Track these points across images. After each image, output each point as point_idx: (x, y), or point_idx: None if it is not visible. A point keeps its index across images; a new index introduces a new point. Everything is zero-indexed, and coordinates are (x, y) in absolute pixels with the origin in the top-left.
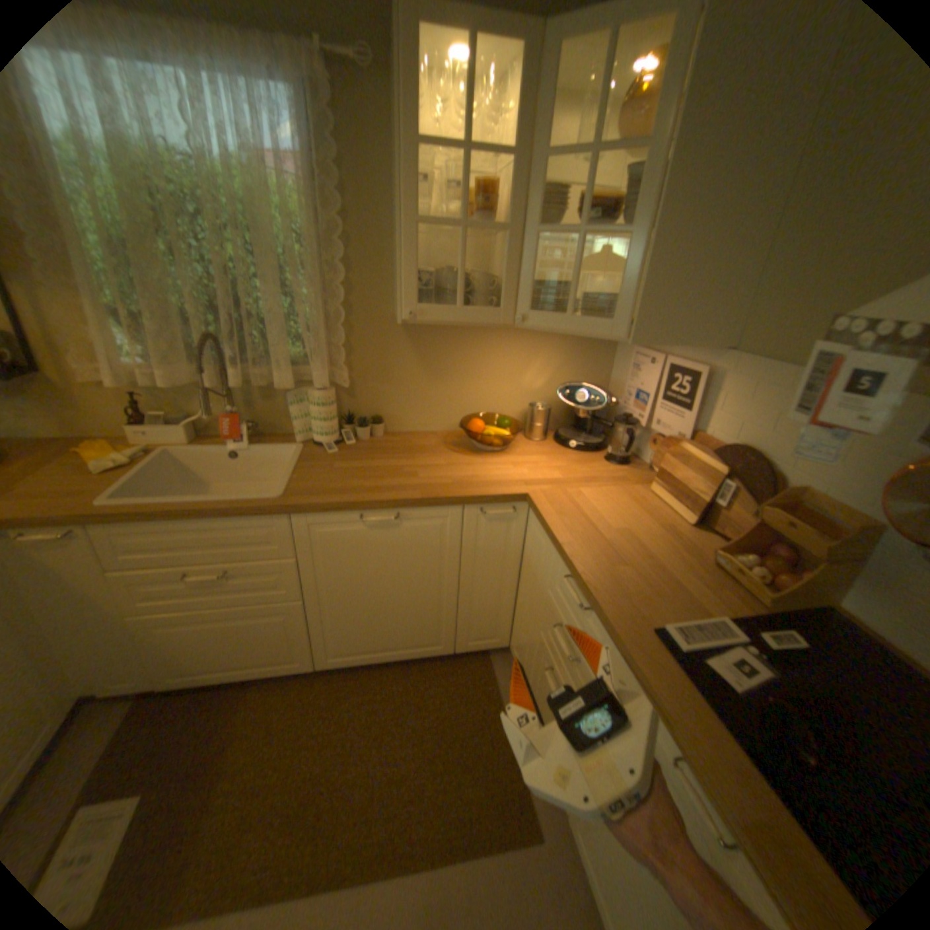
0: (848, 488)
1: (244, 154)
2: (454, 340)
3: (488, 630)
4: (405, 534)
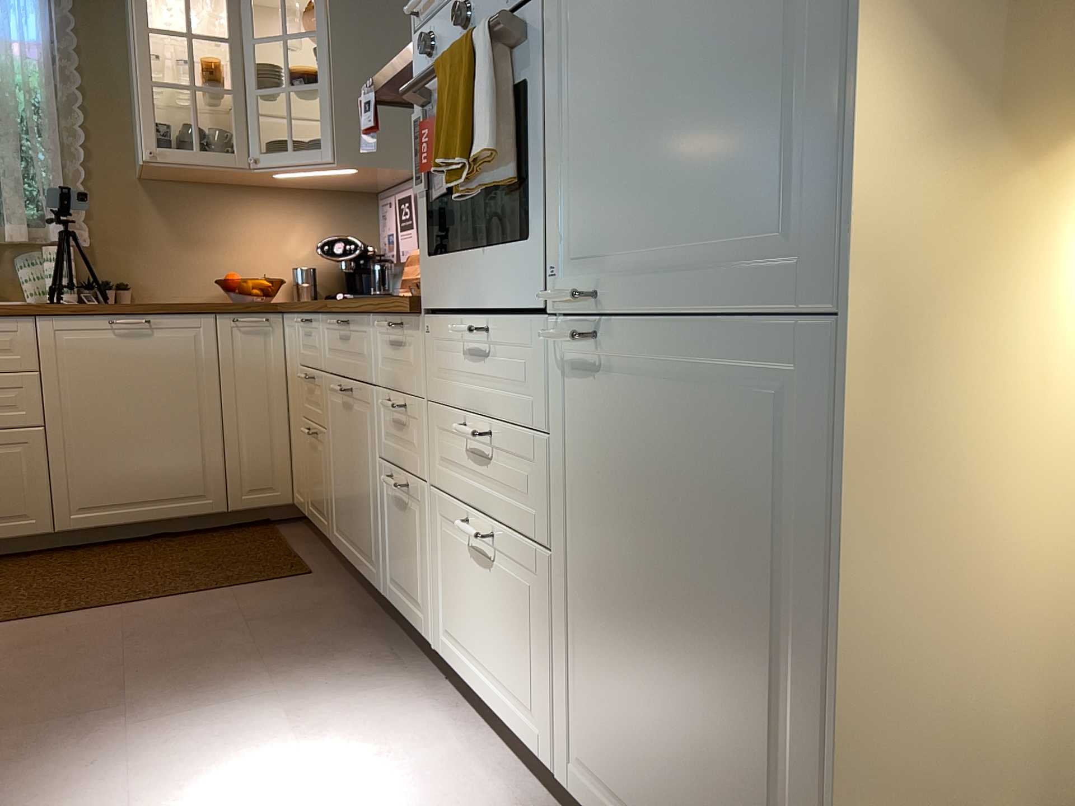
0: None
1: None
2: (203, 205)
3: (263, 476)
4: (157, 345)
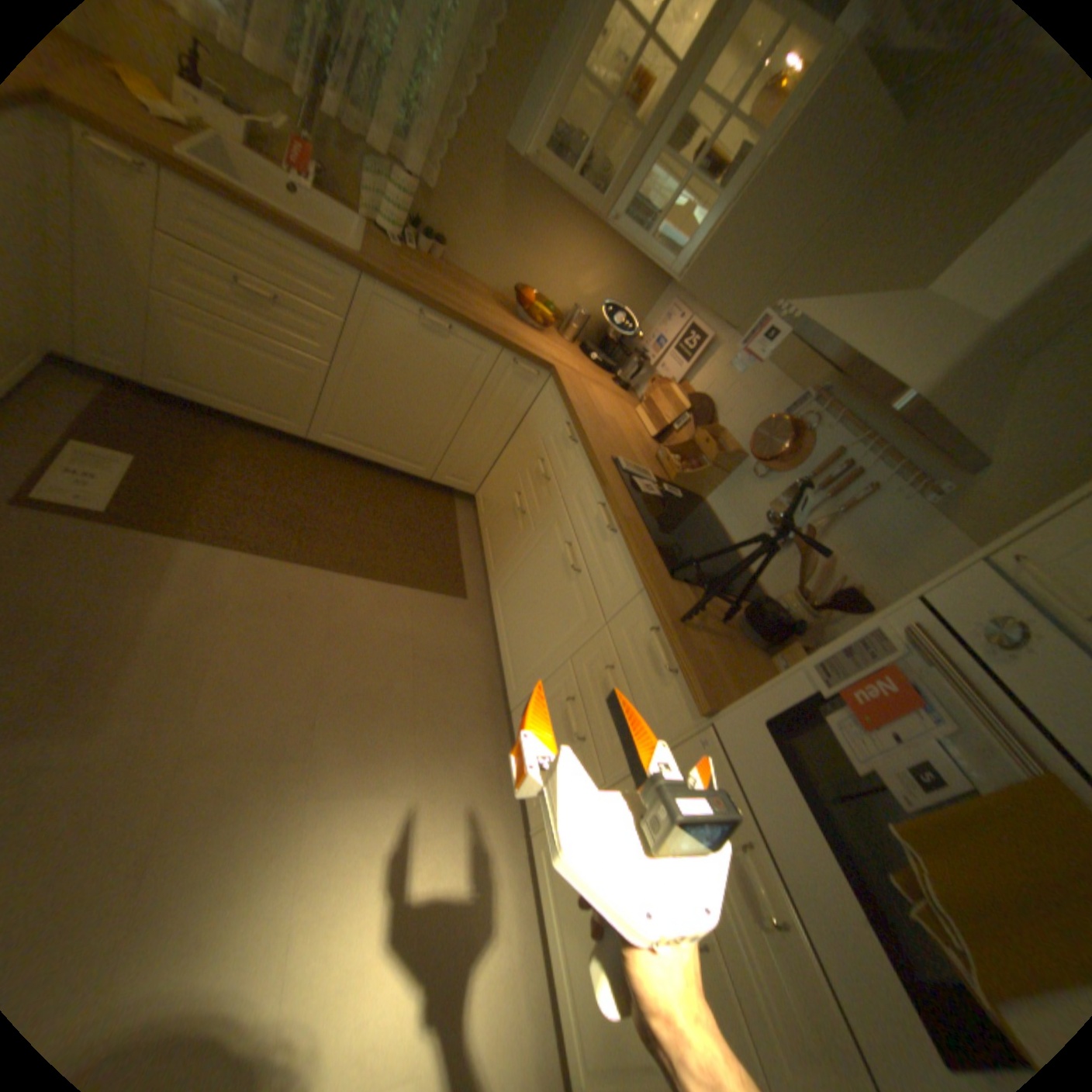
0: (743, 434)
1: None
2: (543, 206)
3: (466, 473)
4: (447, 351)
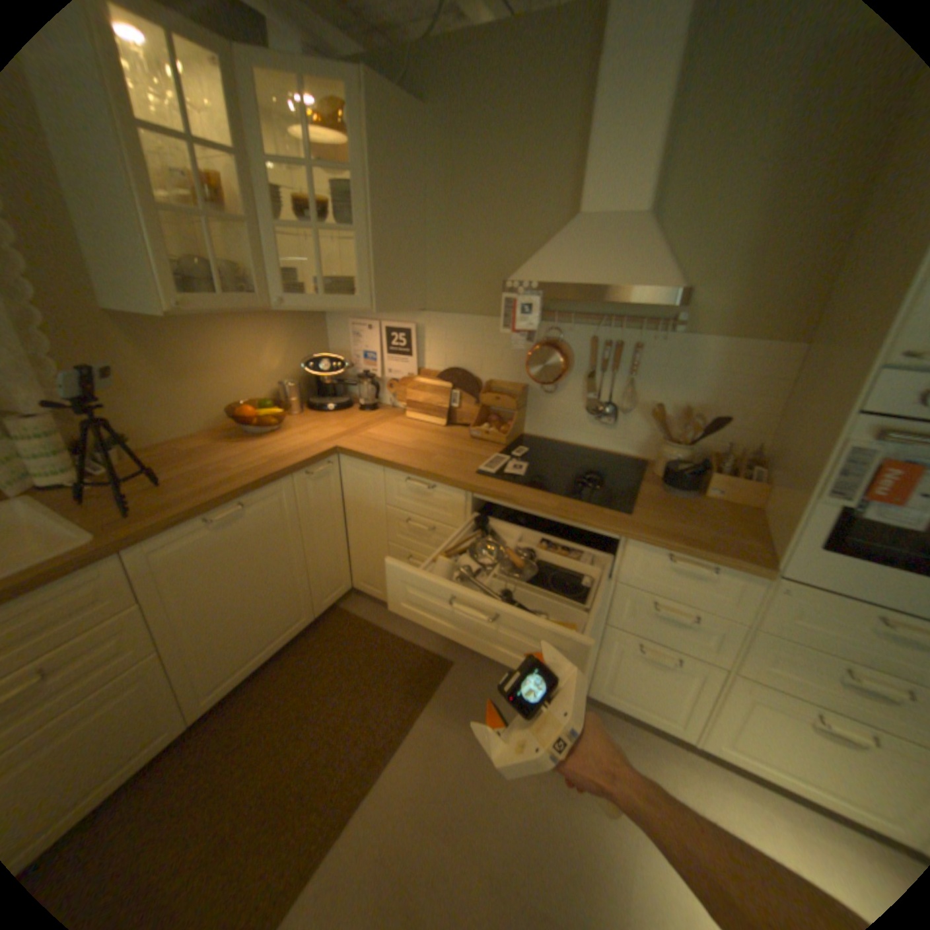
0: (508, 373)
1: None
2: (183, 334)
3: (336, 582)
4: (251, 523)
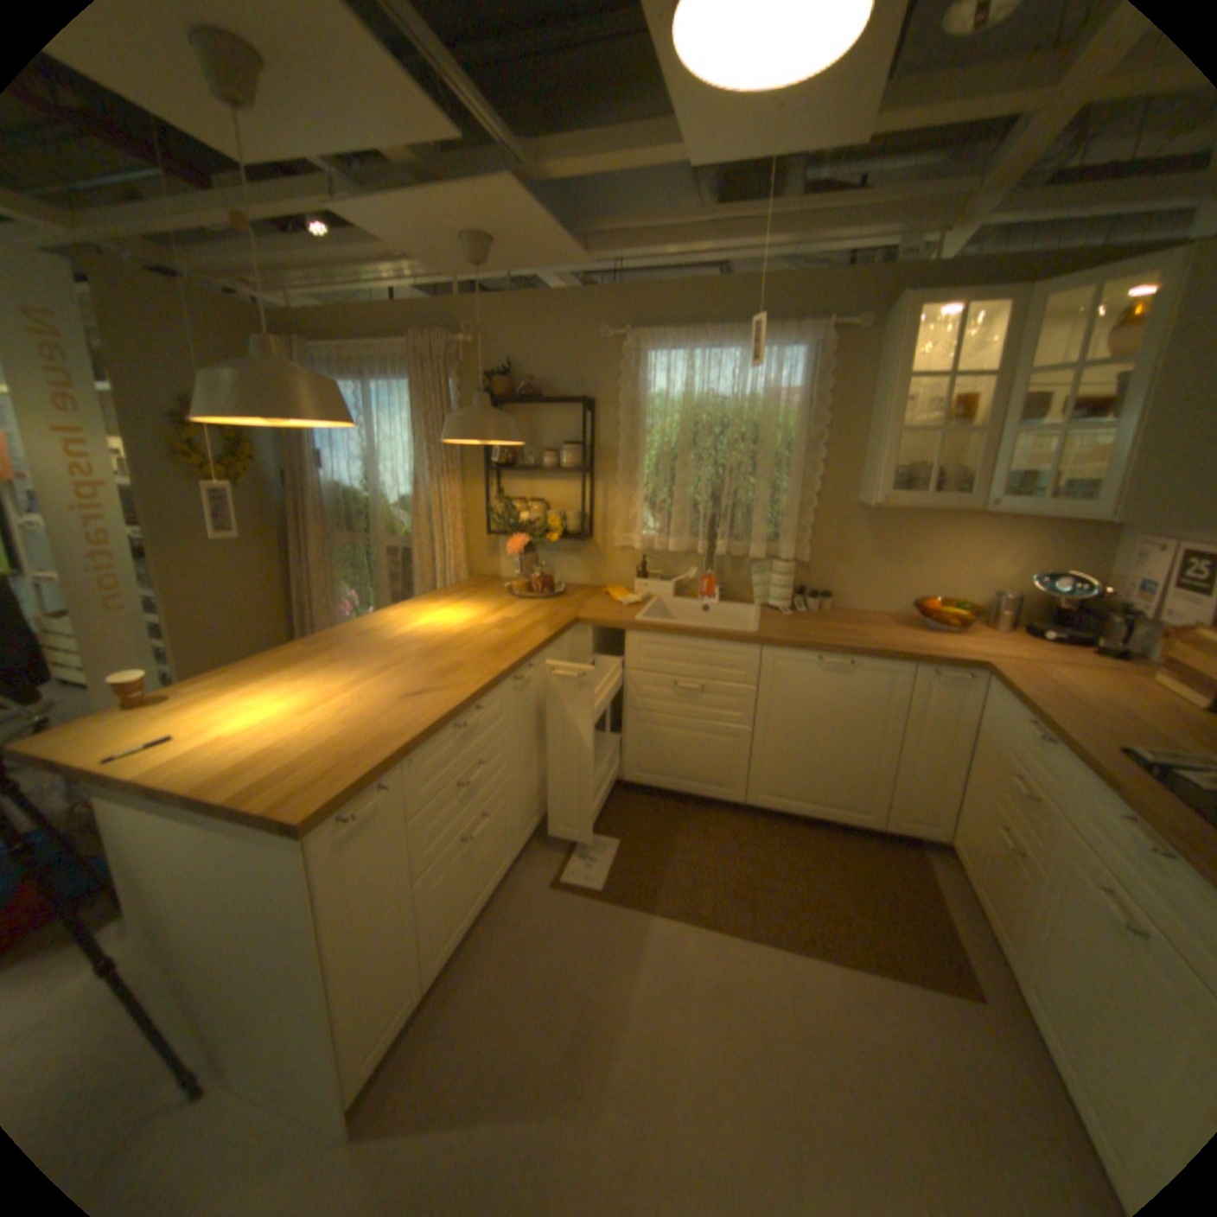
0: None
1: (763, 393)
2: (913, 526)
3: (928, 814)
4: (855, 683)
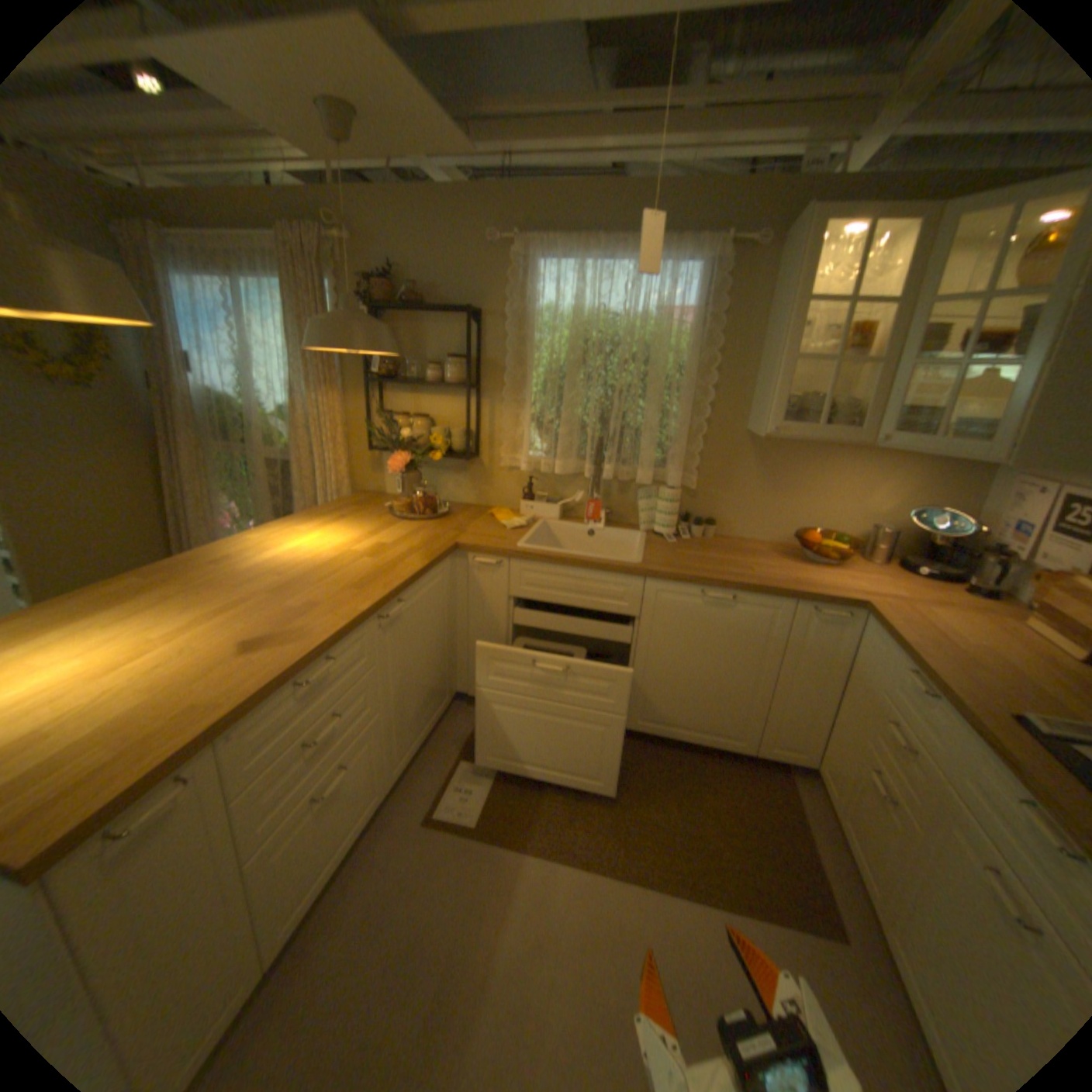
0: None
1: (657, 311)
2: (799, 456)
3: (798, 743)
4: (737, 617)
